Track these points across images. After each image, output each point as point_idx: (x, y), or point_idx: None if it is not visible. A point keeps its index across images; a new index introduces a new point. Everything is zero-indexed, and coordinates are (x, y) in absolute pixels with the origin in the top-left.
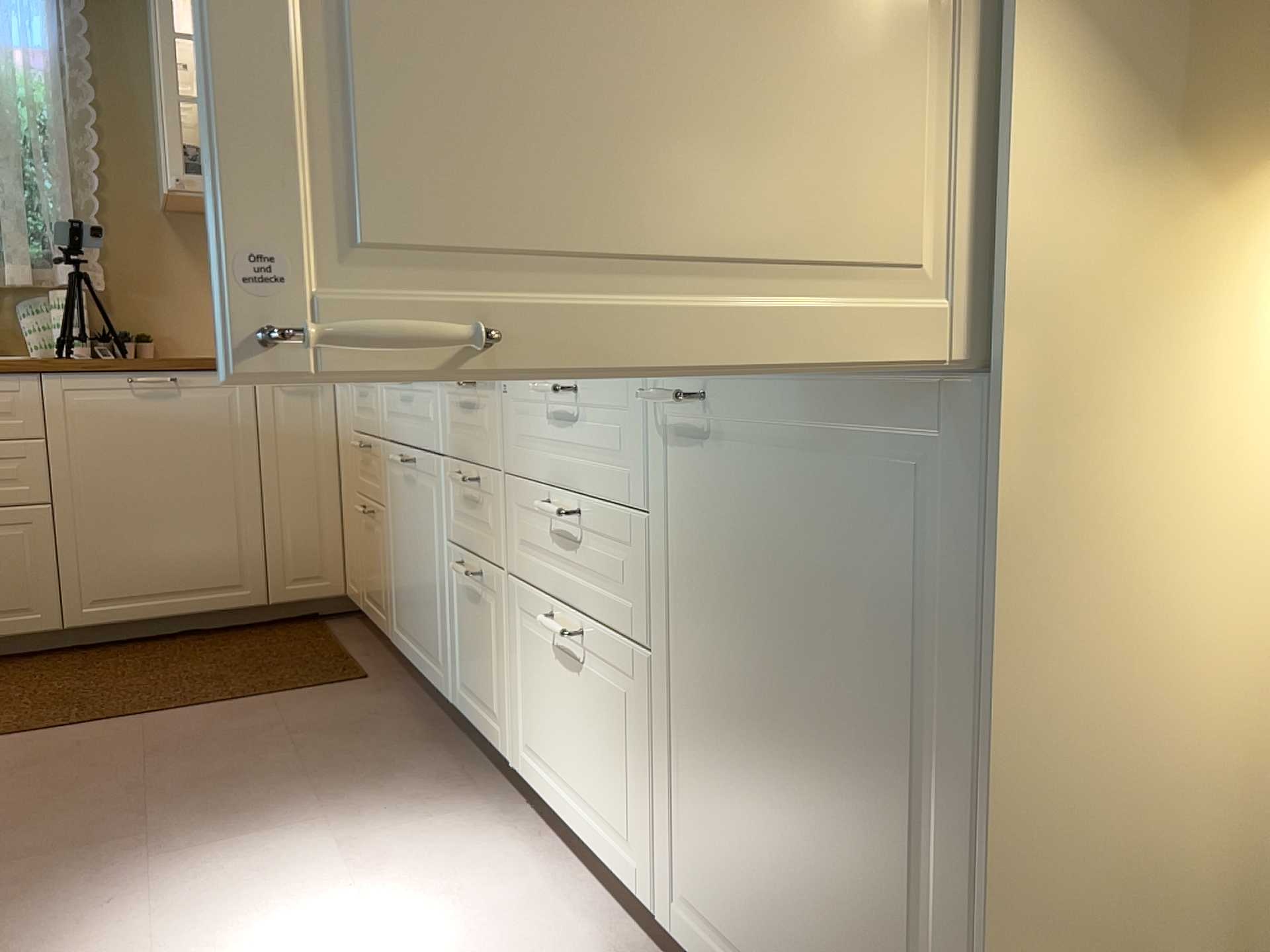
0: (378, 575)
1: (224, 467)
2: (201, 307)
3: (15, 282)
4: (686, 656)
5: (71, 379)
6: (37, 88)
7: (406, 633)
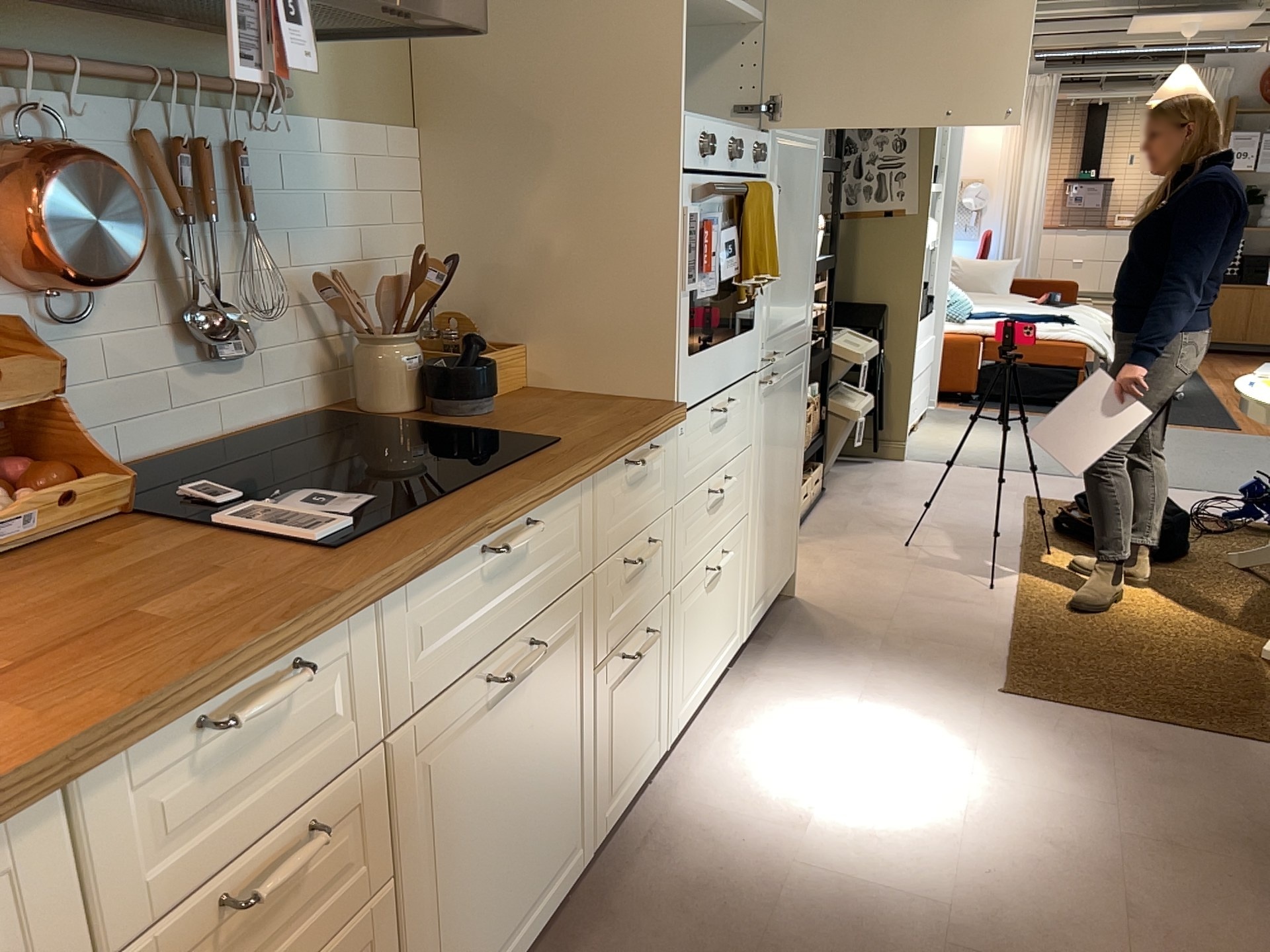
0: None
1: None
2: None
3: None
4: (758, 495)
5: None
6: None
7: None
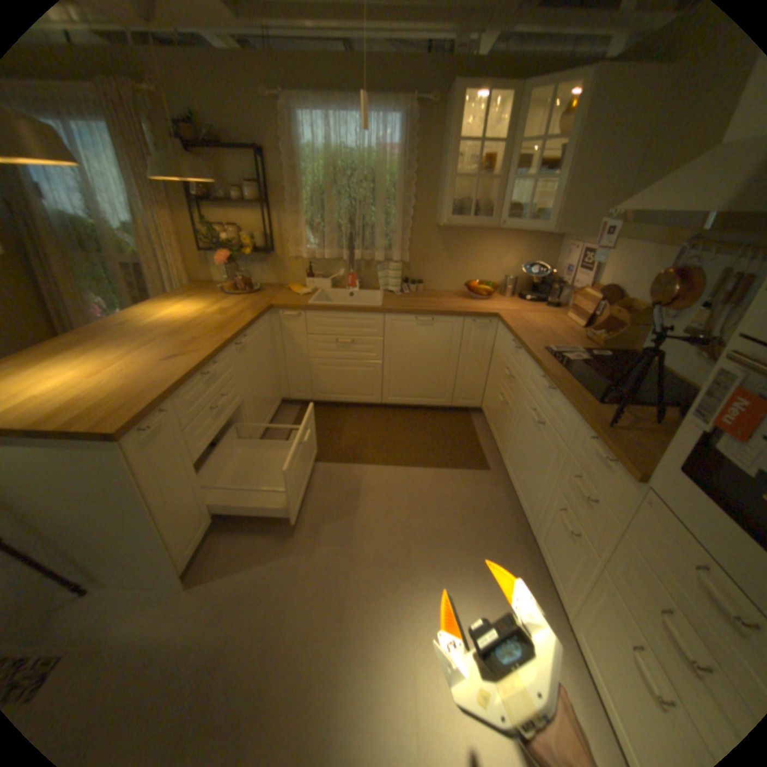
0: (502, 429)
1: (444, 355)
2: (443, 268)
3: (377, 260)
4: None
5: (394, 316)
6: (393, 166)
7: (513, 471)
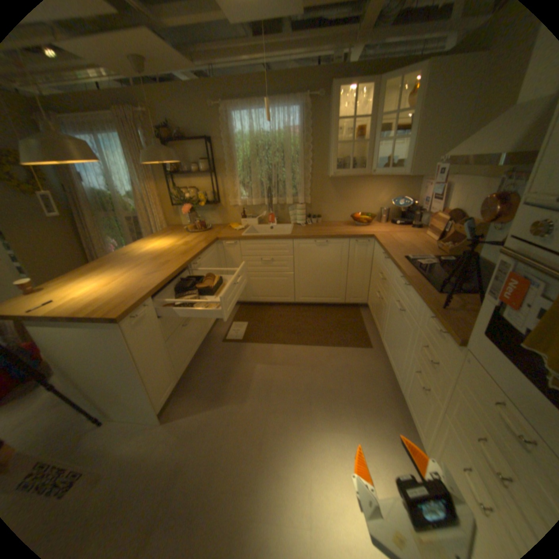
0: (380, 317)
1: (337, 266)
2: (335, 206)
3: (288, 203)
4: None
5: (299, 240)
6: (296, 140)
7: (387, 348)
